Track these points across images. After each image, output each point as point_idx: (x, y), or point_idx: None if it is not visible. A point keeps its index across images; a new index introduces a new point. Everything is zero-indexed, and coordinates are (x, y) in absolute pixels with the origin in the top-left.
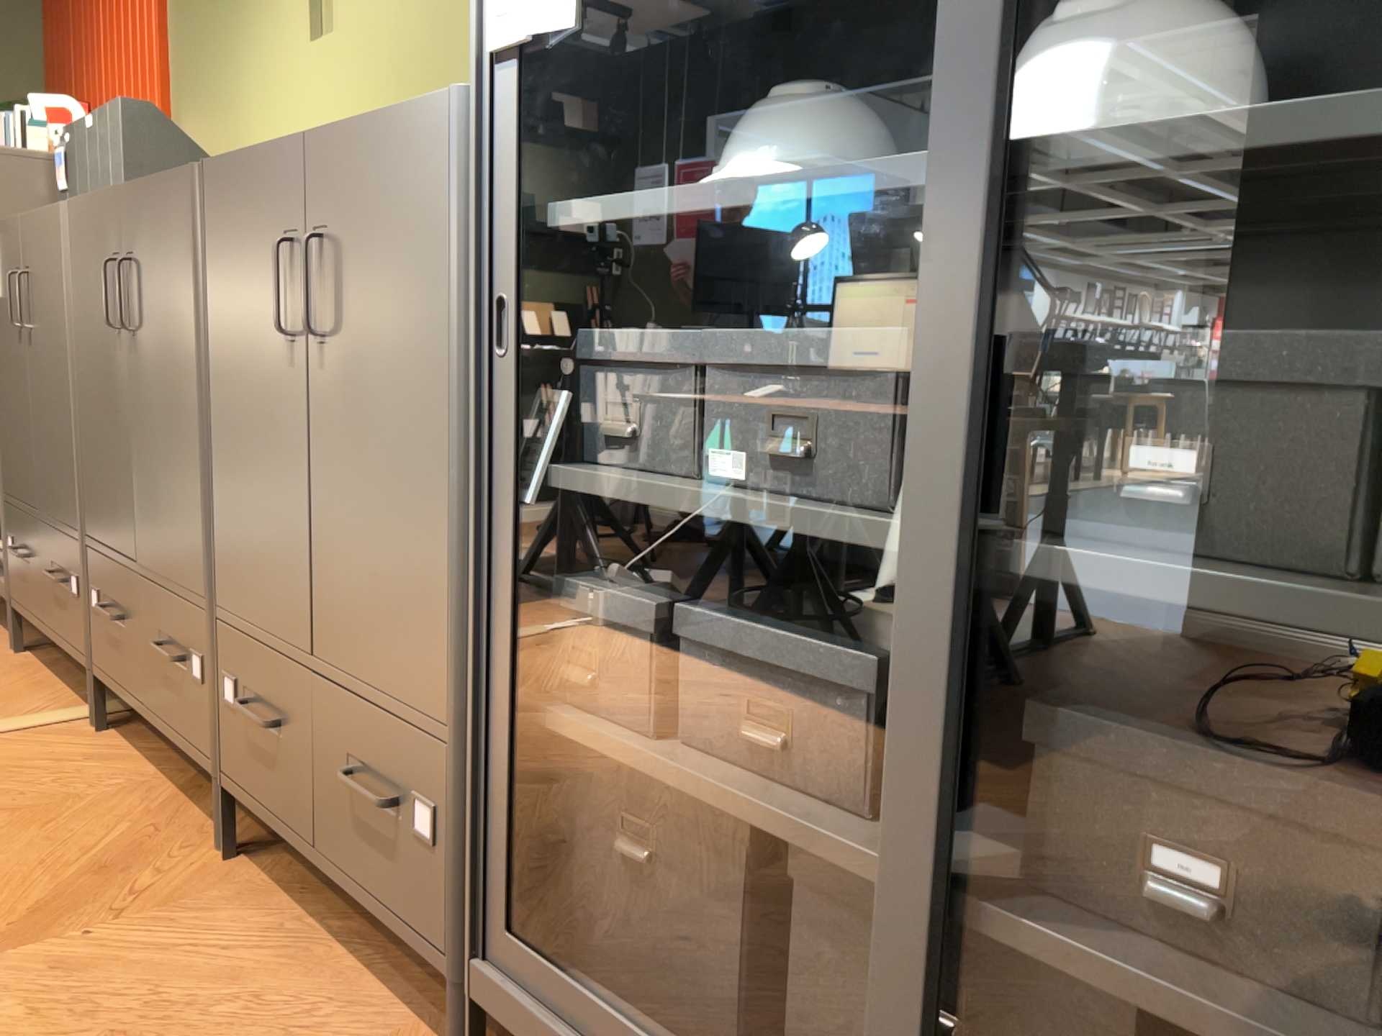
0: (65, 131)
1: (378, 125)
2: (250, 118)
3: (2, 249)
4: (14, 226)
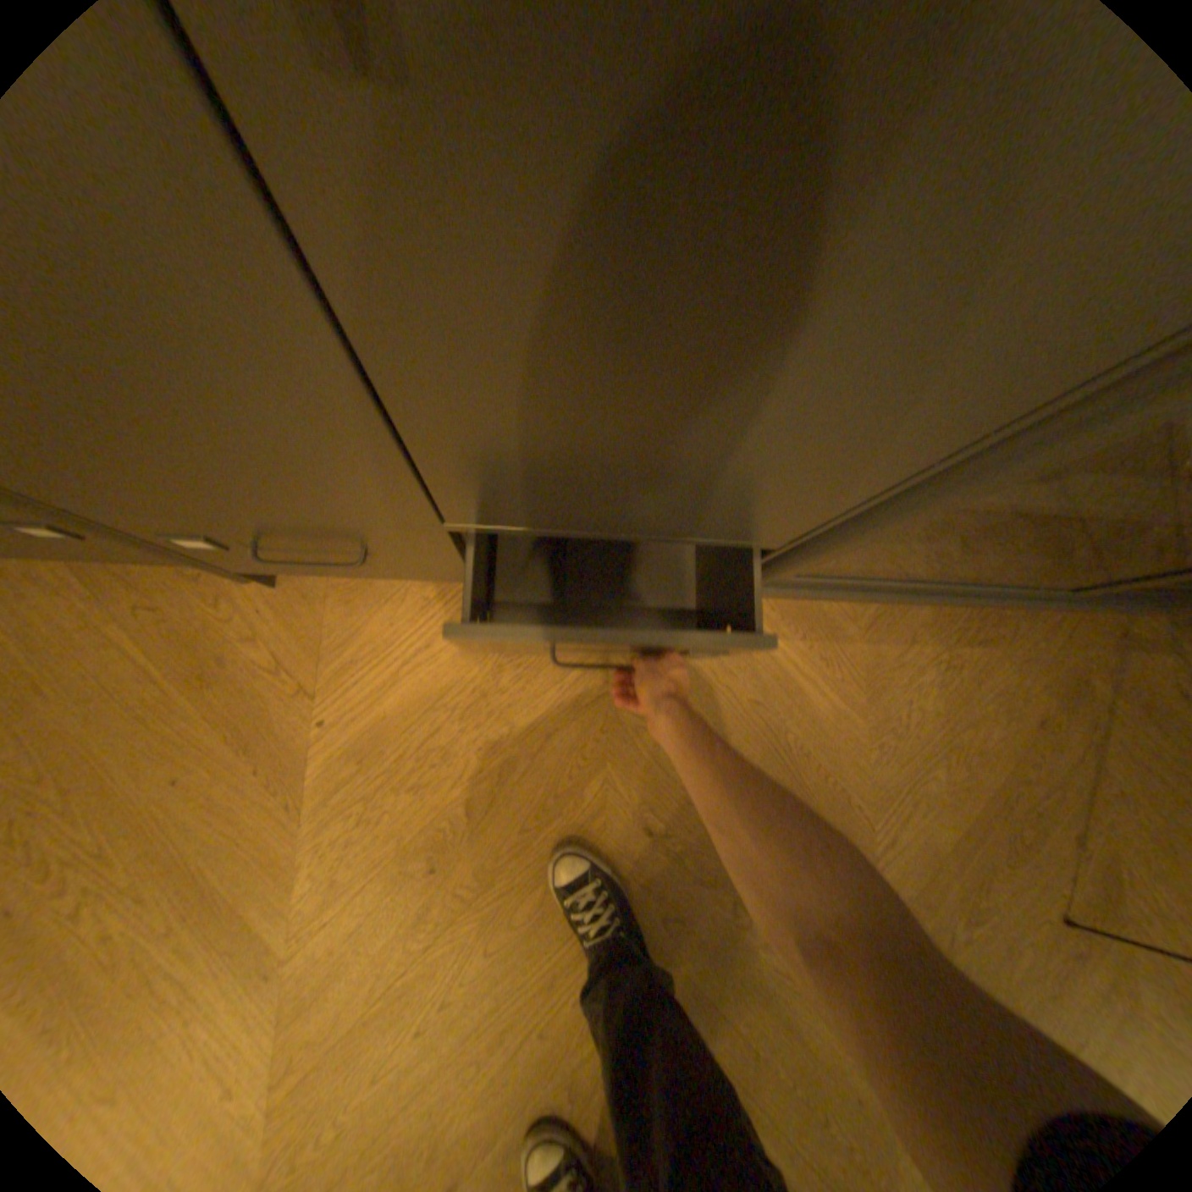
0: None
1: None
2: None
3: None
4: None
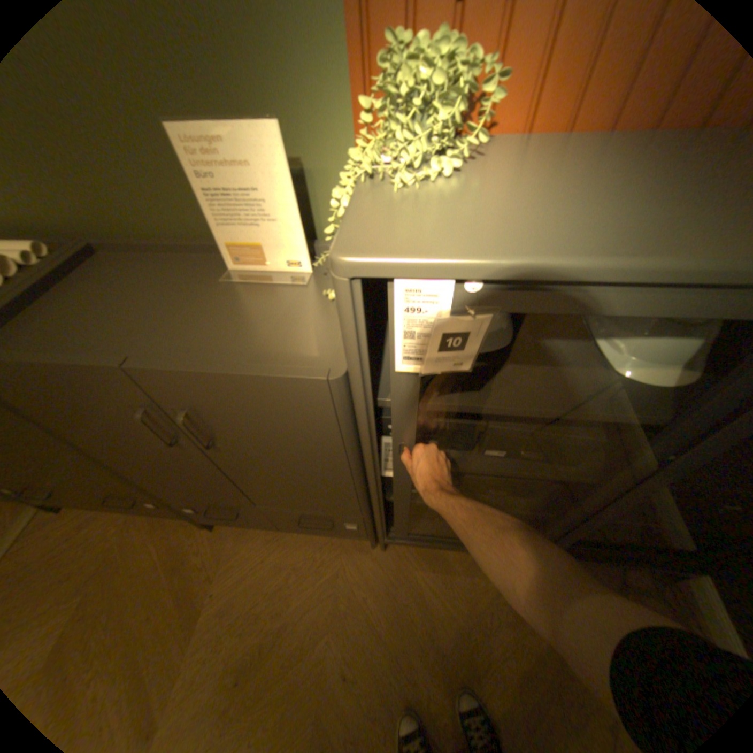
0: None
1: (234, 380)
2: None
3: None
4: None
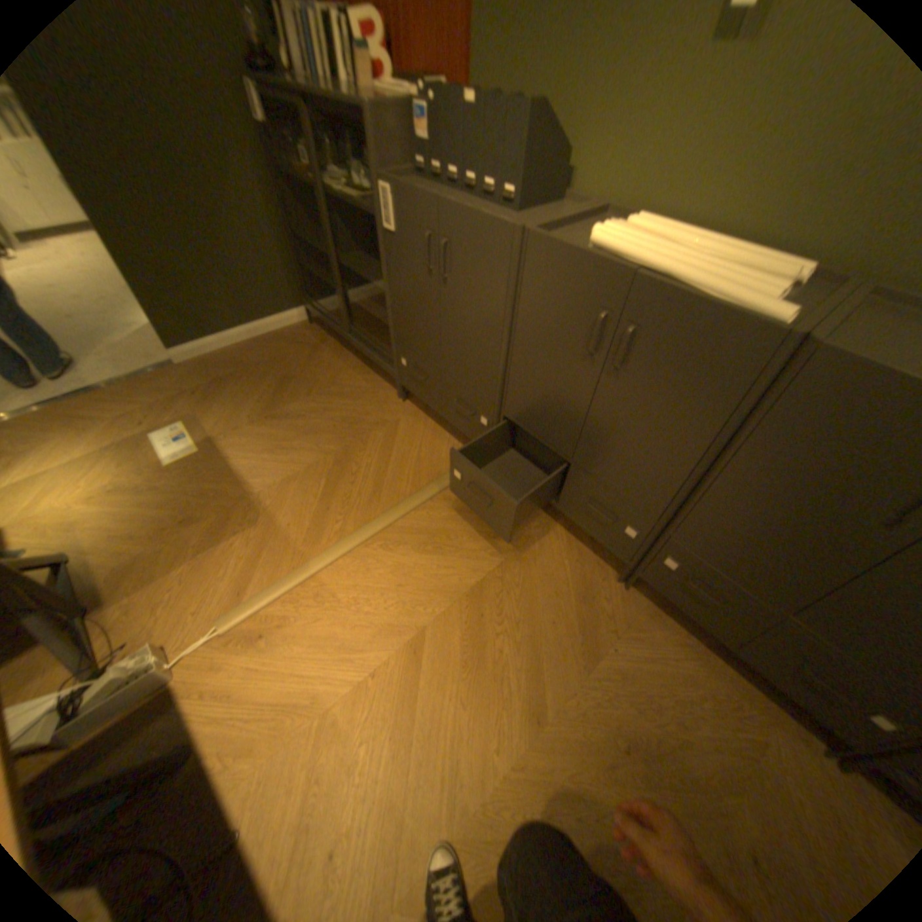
0: (425, 84)
1: None
2: (588, 85)
3: (403, 202)
4: (427, 198)
